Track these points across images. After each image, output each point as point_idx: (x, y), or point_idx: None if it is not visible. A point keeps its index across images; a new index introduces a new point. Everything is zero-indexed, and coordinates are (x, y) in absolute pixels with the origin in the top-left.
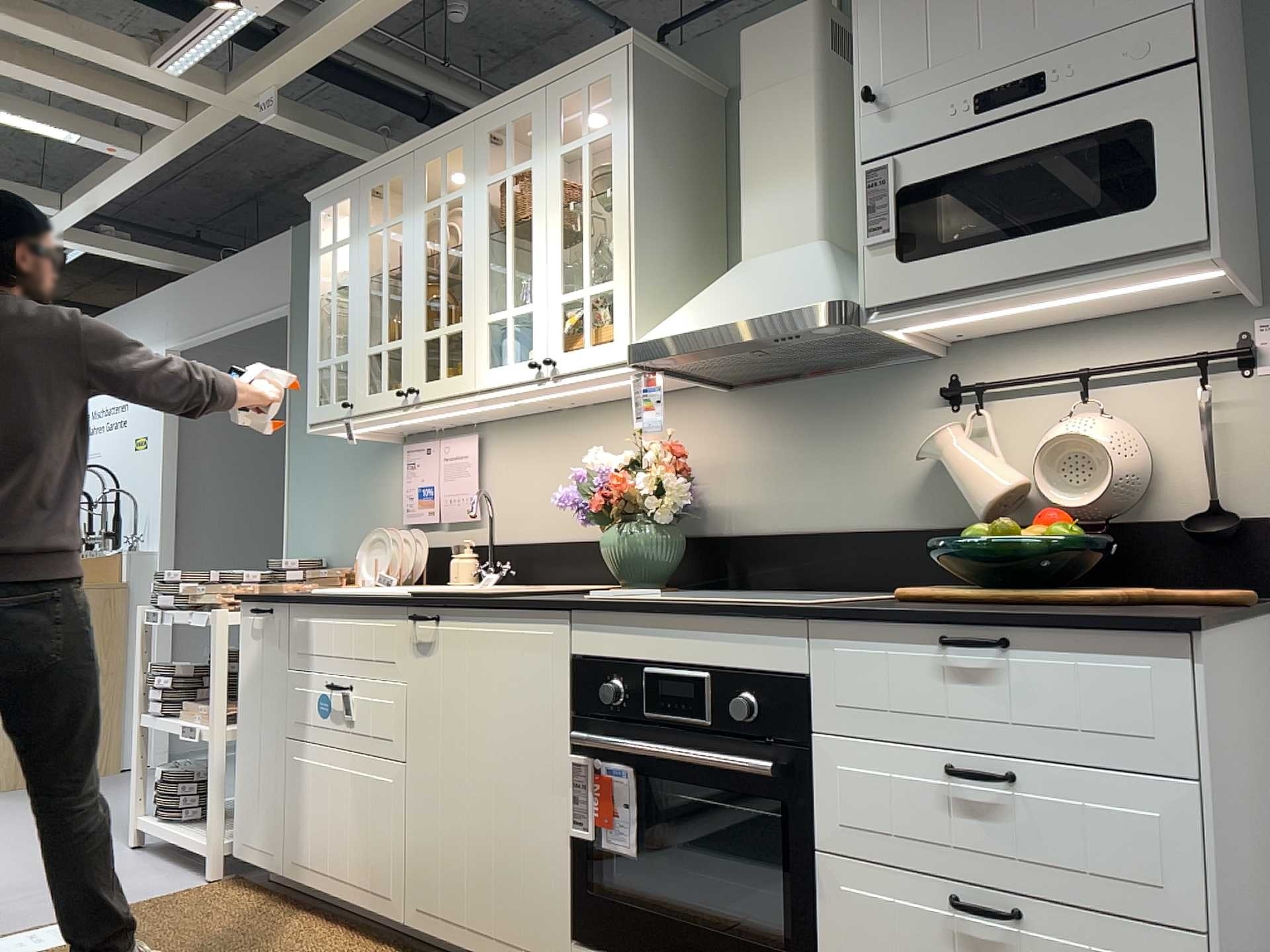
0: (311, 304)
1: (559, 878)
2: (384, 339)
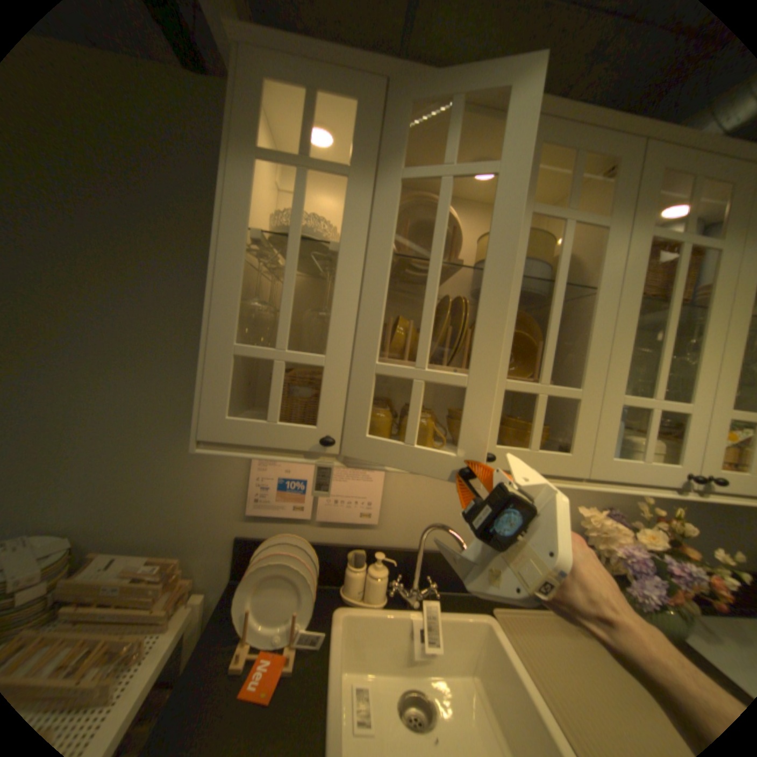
0: (218, 232)
1: None
2: (422, 361)
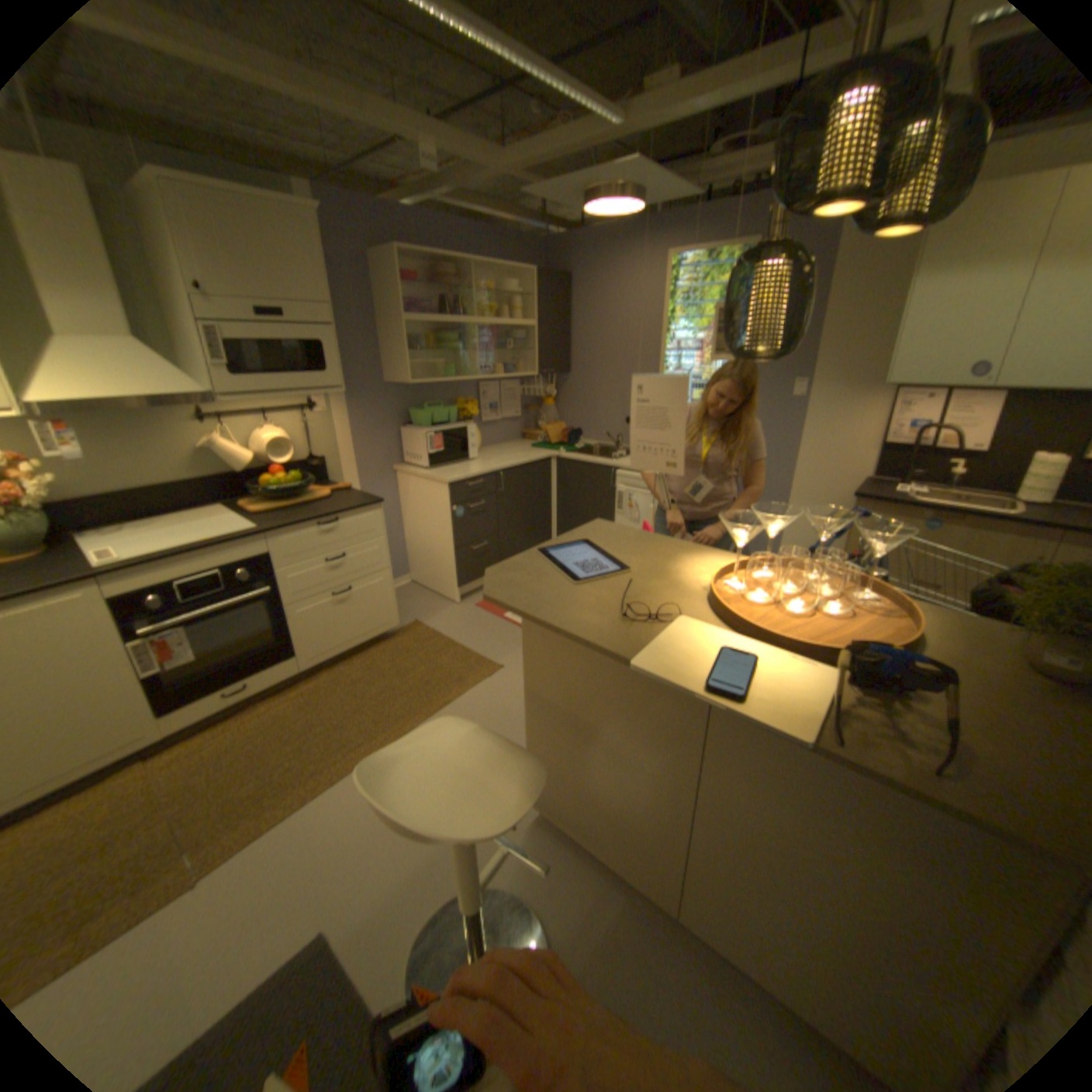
0: None
1: (136, 700)
2: None
